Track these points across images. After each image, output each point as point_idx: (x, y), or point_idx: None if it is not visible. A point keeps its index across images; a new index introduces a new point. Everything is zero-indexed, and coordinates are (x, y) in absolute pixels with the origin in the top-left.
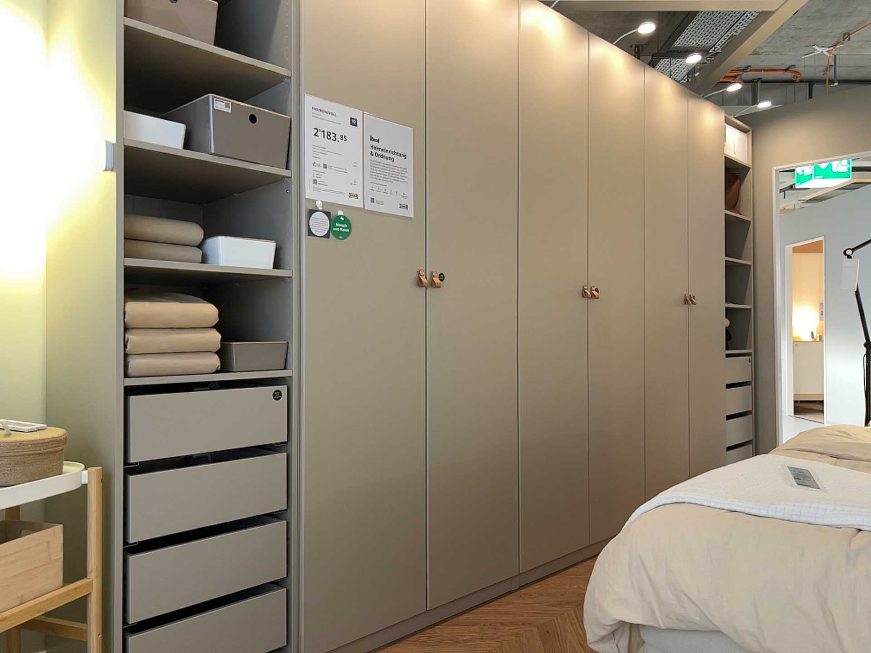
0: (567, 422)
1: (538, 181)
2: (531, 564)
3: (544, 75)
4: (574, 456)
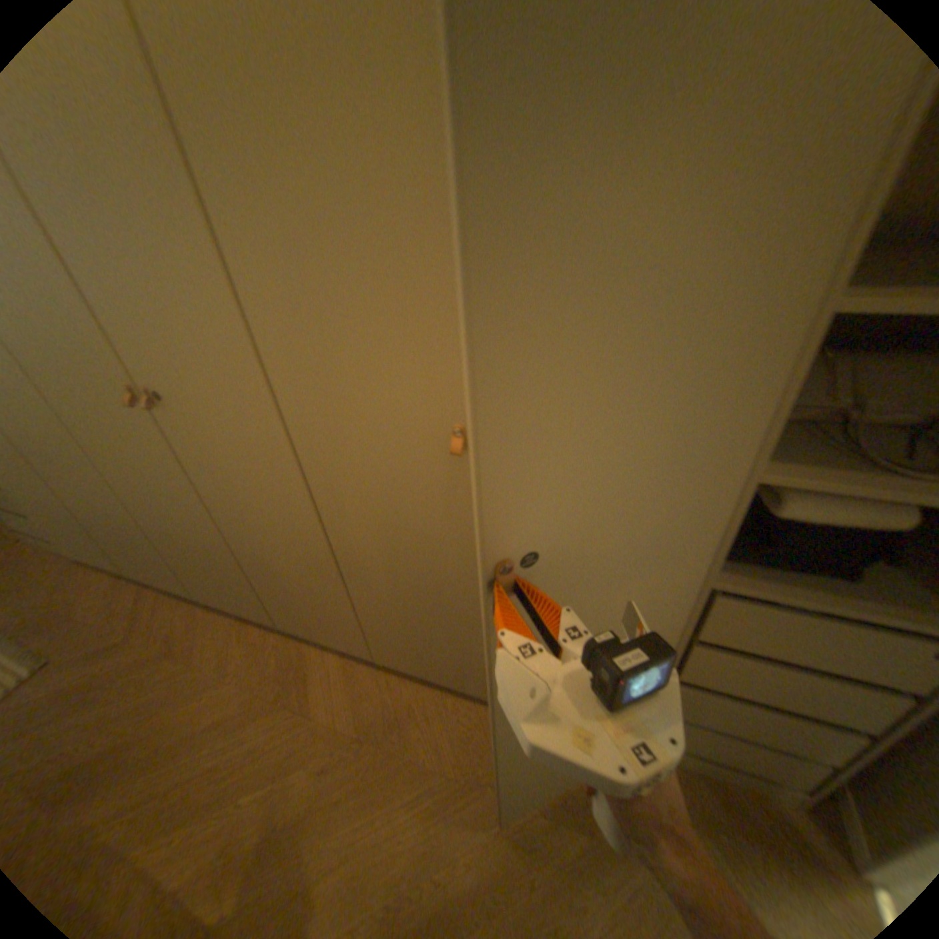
0: (186, 532)
1: None
2: (201, 604)
3: None
4: (213, 562)
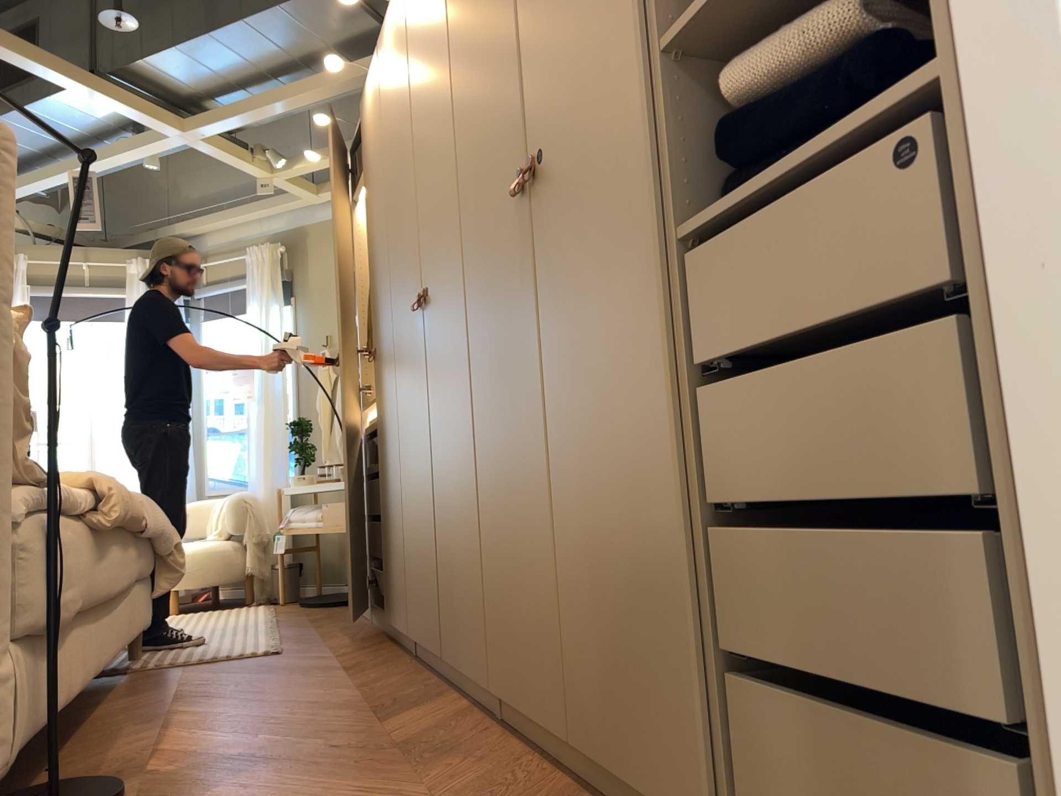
0: (422, 474)
1: (397, 217)
2: (415, 626)
3: (393, 101)
4: (428, 518)
